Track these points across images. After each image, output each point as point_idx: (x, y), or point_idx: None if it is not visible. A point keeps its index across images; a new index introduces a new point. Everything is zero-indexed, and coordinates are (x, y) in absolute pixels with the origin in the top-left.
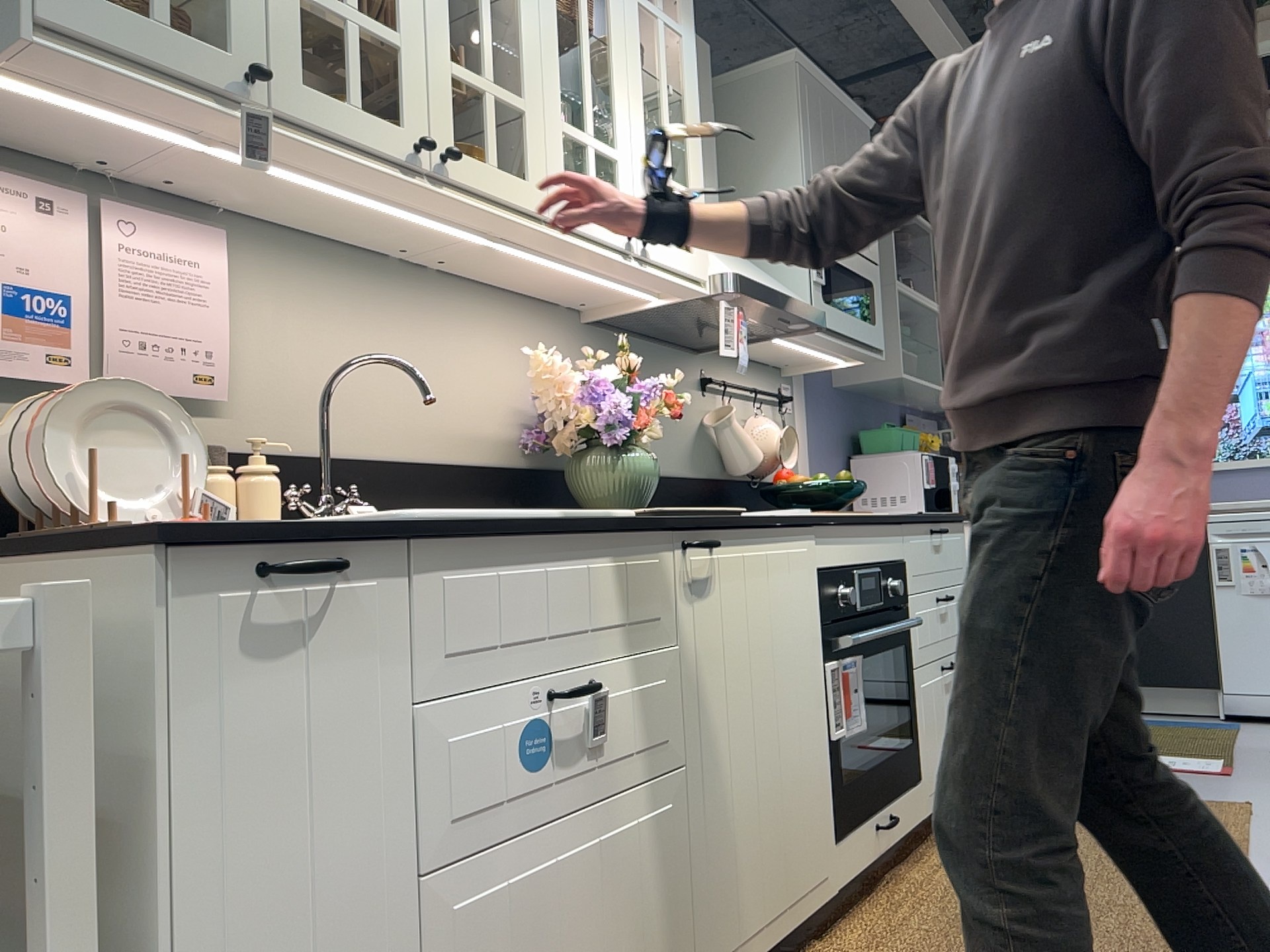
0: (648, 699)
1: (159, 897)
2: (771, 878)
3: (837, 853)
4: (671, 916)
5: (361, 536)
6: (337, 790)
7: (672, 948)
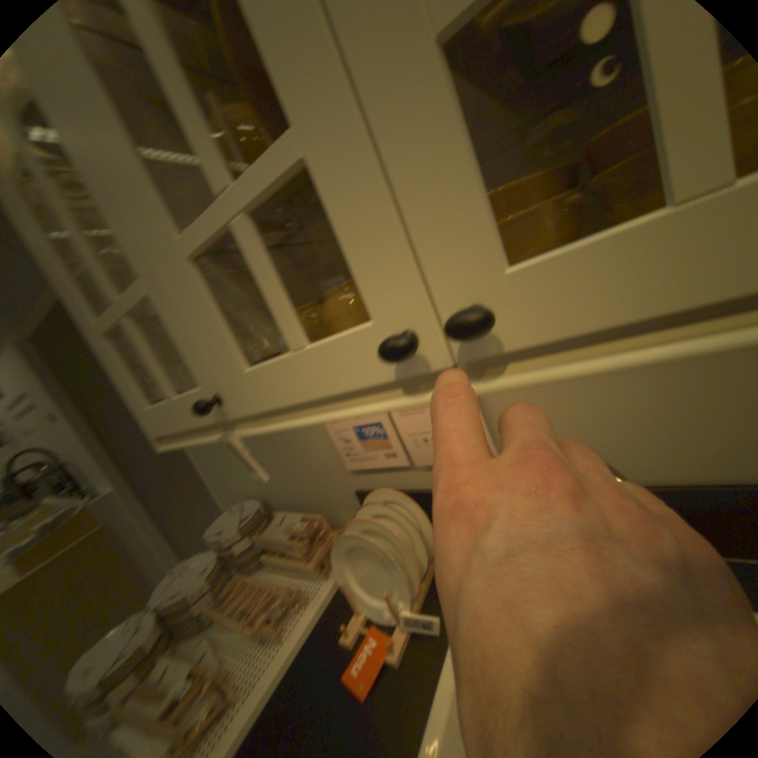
0: None
1: None
2: None
3: None
4: None
5: None
6: None
7: None
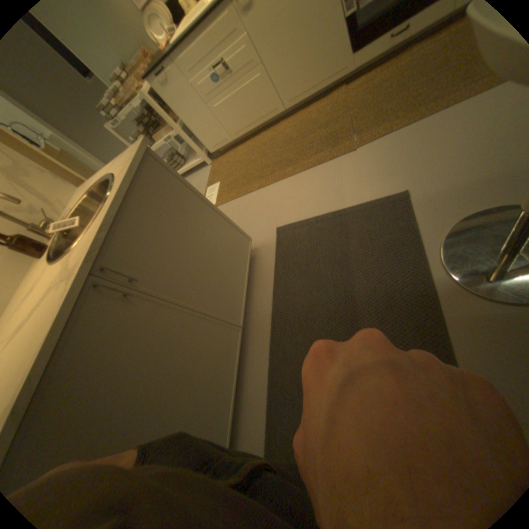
0: (241, 52)
1: (177, 113)
2: (311, 75)
3: (354, 56)
4: (269, 94)
5: (162, 61)
6: (186, 96)
7: (272, 100)
